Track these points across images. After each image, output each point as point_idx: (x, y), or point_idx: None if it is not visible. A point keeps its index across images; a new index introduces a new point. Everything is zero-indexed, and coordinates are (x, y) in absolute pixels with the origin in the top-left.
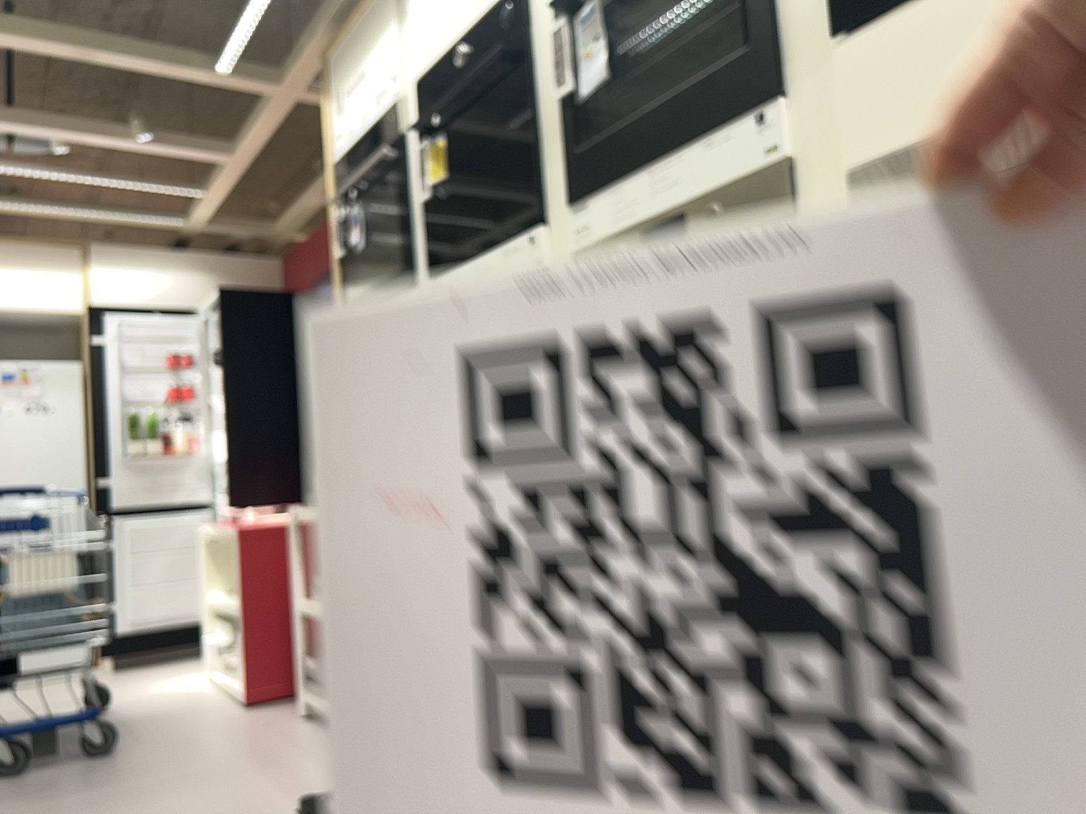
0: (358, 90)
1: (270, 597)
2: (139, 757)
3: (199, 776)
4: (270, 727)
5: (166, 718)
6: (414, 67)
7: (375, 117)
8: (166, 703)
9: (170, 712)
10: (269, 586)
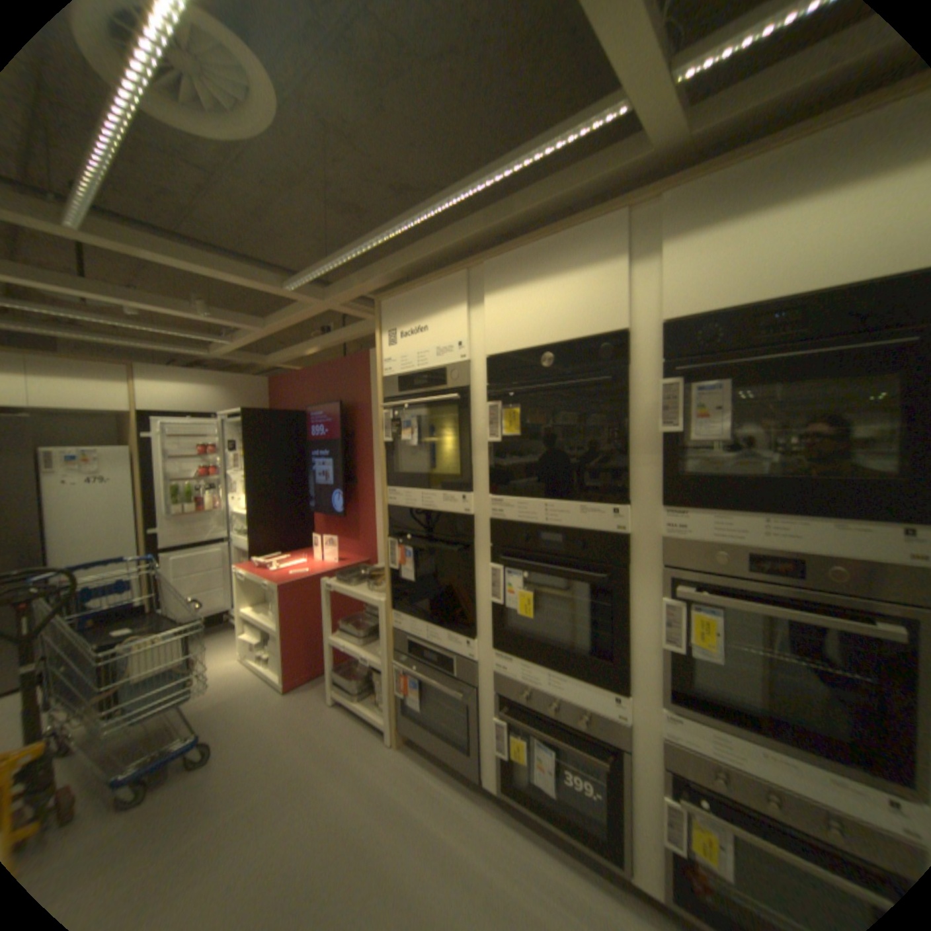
0: (417, 338)
1: (297, 626)
2: (231, 766)
3: (290, 789)
4: (311, 719)
5: (228, 712)
6: (483, 344)
7: (436, 363)
8: (219, 691)
9: (228, 704)
10: (297, 619)
